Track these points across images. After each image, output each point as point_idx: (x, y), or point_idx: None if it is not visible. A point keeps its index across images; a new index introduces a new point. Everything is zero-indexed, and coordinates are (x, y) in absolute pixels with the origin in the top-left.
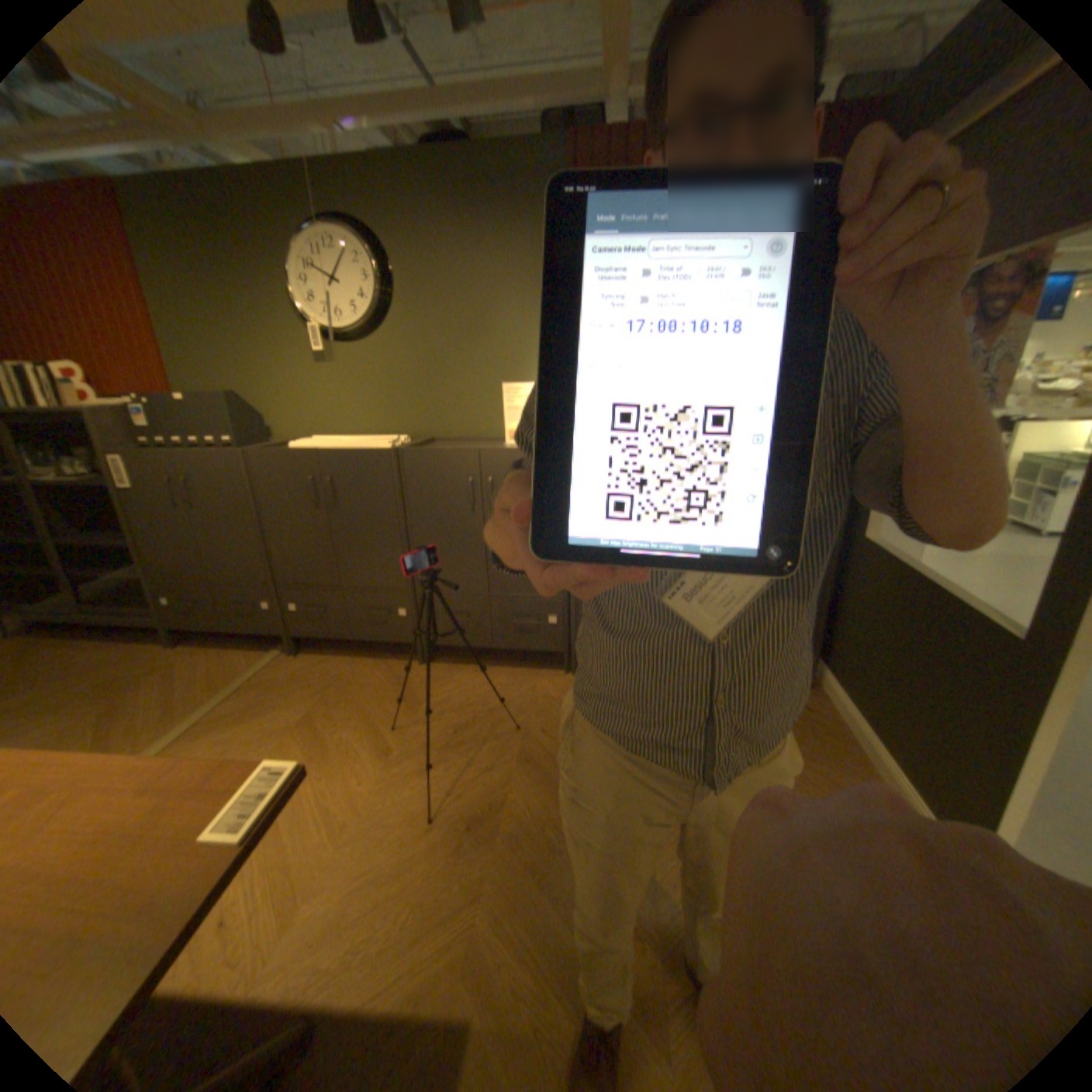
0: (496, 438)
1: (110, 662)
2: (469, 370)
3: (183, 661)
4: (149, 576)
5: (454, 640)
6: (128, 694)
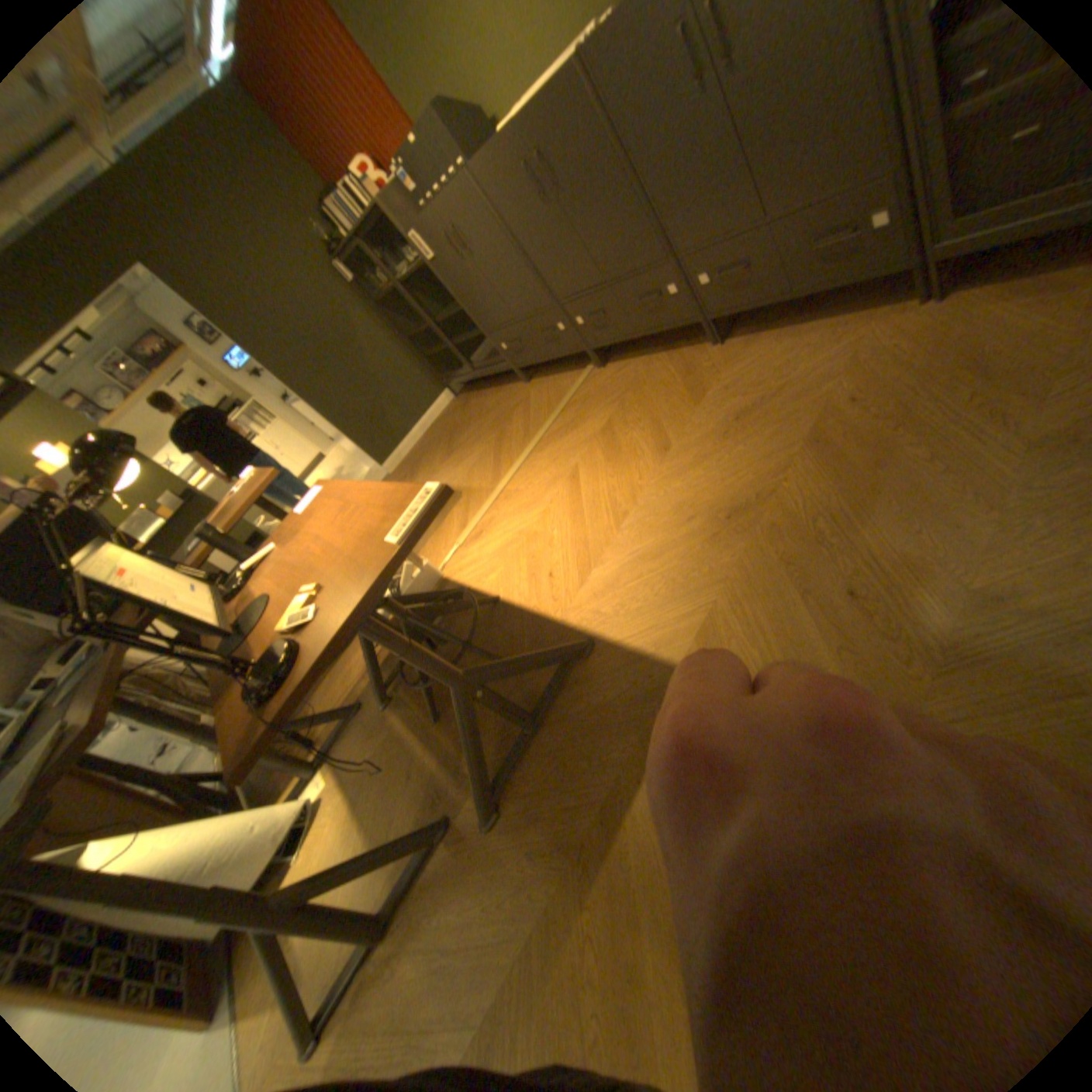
0: None
1: (499, 402)
2: None
3: (535, 392)
4: (487, 329)
5: (742, 305)
6: (508, 424)
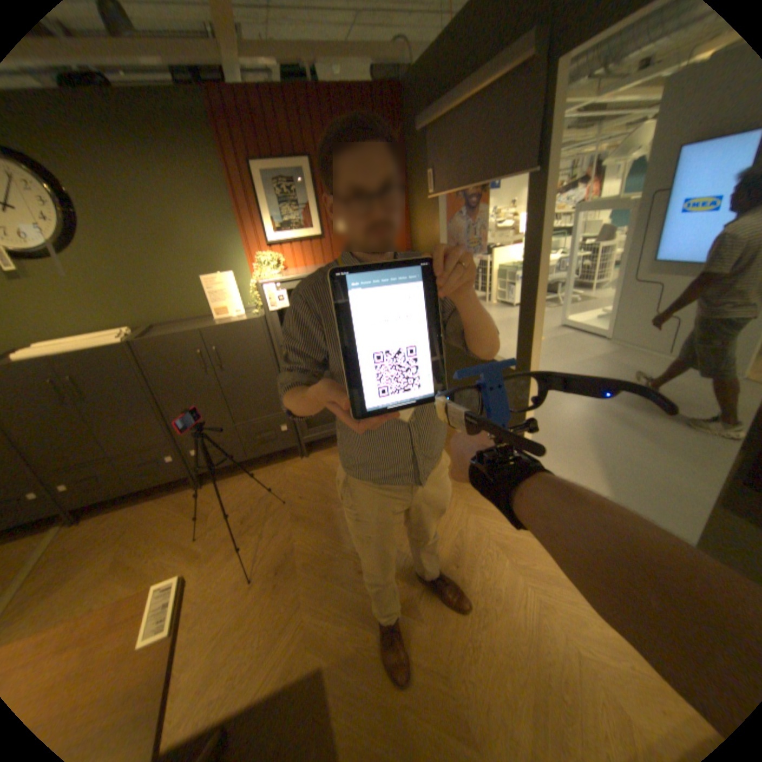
0: (205, 317)
1: None
2: (167, 270)
3: None
4: None
5: (216, 465)
6: None
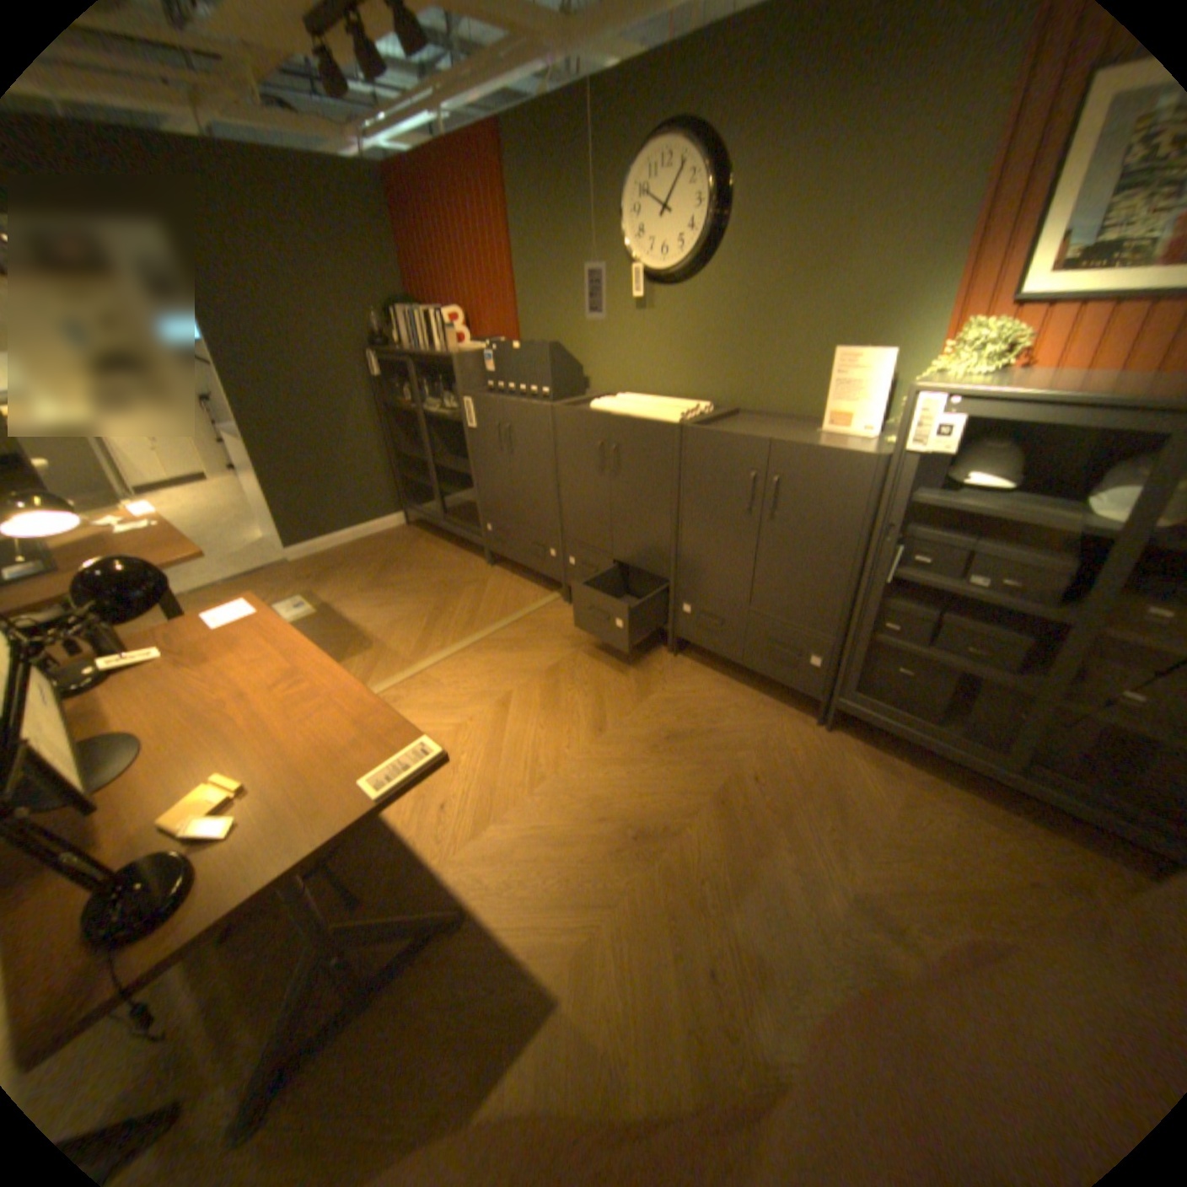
0: (814, 421)
1: (453, 567)
2: (801, 327)
3: (494, 582)
4: (482, 506)
5: (703, 644)
6: (454, 598)
